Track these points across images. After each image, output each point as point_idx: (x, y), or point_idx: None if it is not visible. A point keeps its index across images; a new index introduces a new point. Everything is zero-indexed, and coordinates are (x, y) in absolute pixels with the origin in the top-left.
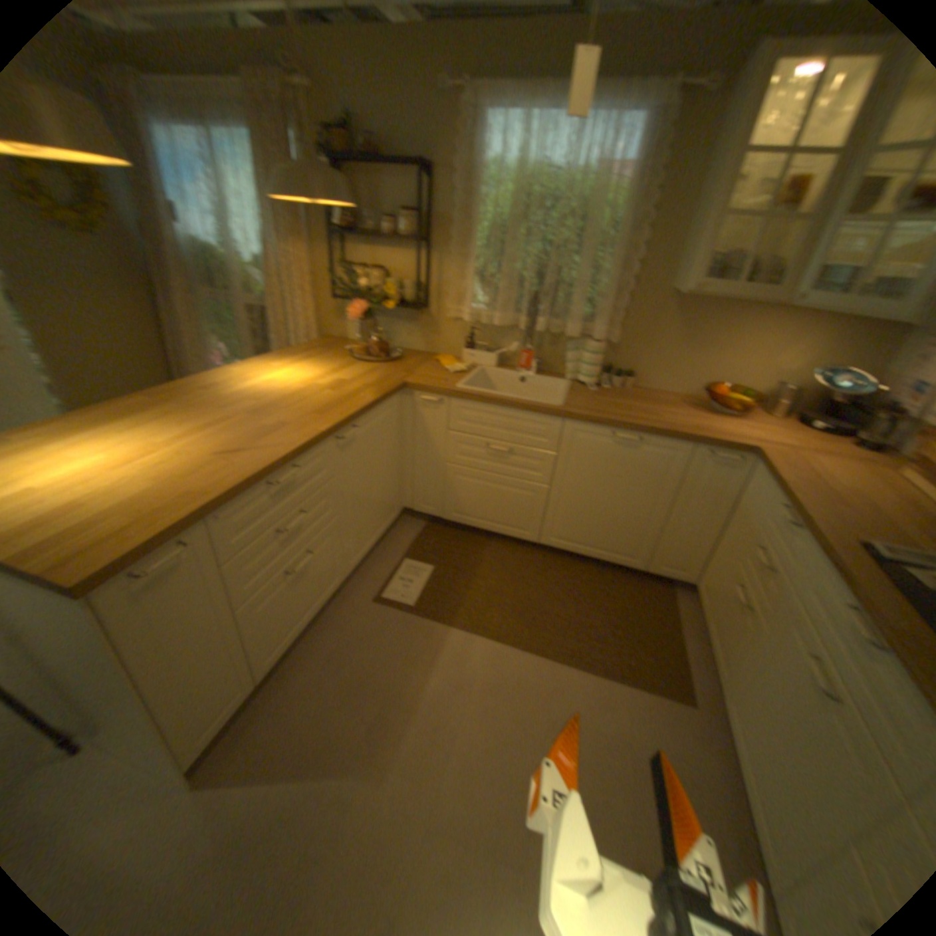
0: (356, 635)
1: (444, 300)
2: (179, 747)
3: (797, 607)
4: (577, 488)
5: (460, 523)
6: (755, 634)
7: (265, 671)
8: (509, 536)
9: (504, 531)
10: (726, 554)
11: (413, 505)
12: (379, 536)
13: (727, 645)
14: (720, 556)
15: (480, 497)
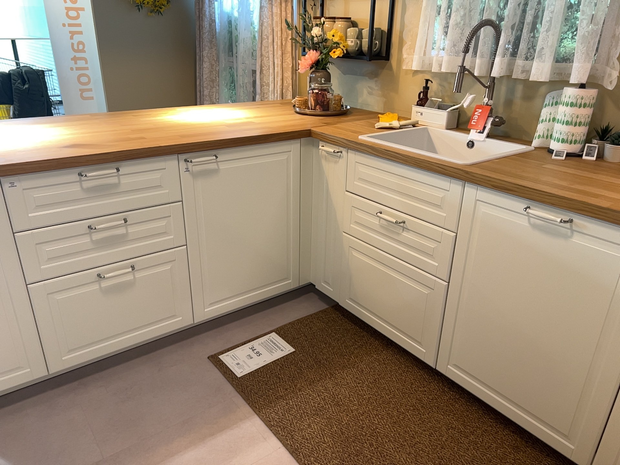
0: (167, 378)
1: (402, 49)
2: None
3: None
4: (480, 291)
5: (354, 314)
6: None
7: (62, 364)
8: (402, 346)
9: (396, 337)
10: None
11: (315, 280)
12: (254, 297)
13: None
14: None
15: (372, 282)
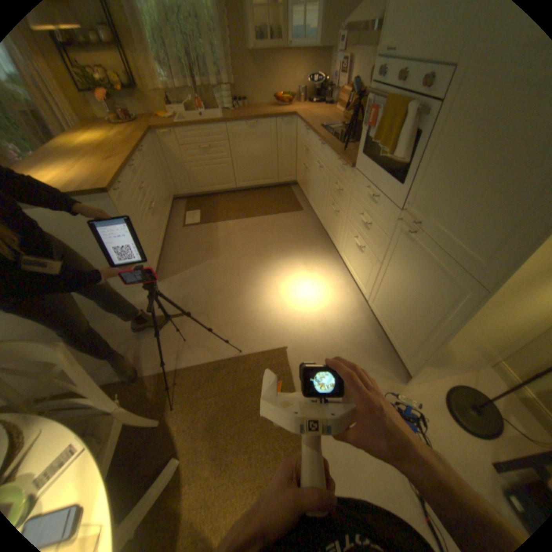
0: (182, 236)
1: (141, 80)
2: (148, 263)
3: (312, 155)
4: (240, 155)
5: (200, 192)
6: (308, 175)
7: (158, 249)
8: (223, 190)
9: (220, 188)
10: (298, 160)
11: (176, 193)
12: (169, 206)
13: (305, 187)
14: (297, 163)
15: (204, 175)
